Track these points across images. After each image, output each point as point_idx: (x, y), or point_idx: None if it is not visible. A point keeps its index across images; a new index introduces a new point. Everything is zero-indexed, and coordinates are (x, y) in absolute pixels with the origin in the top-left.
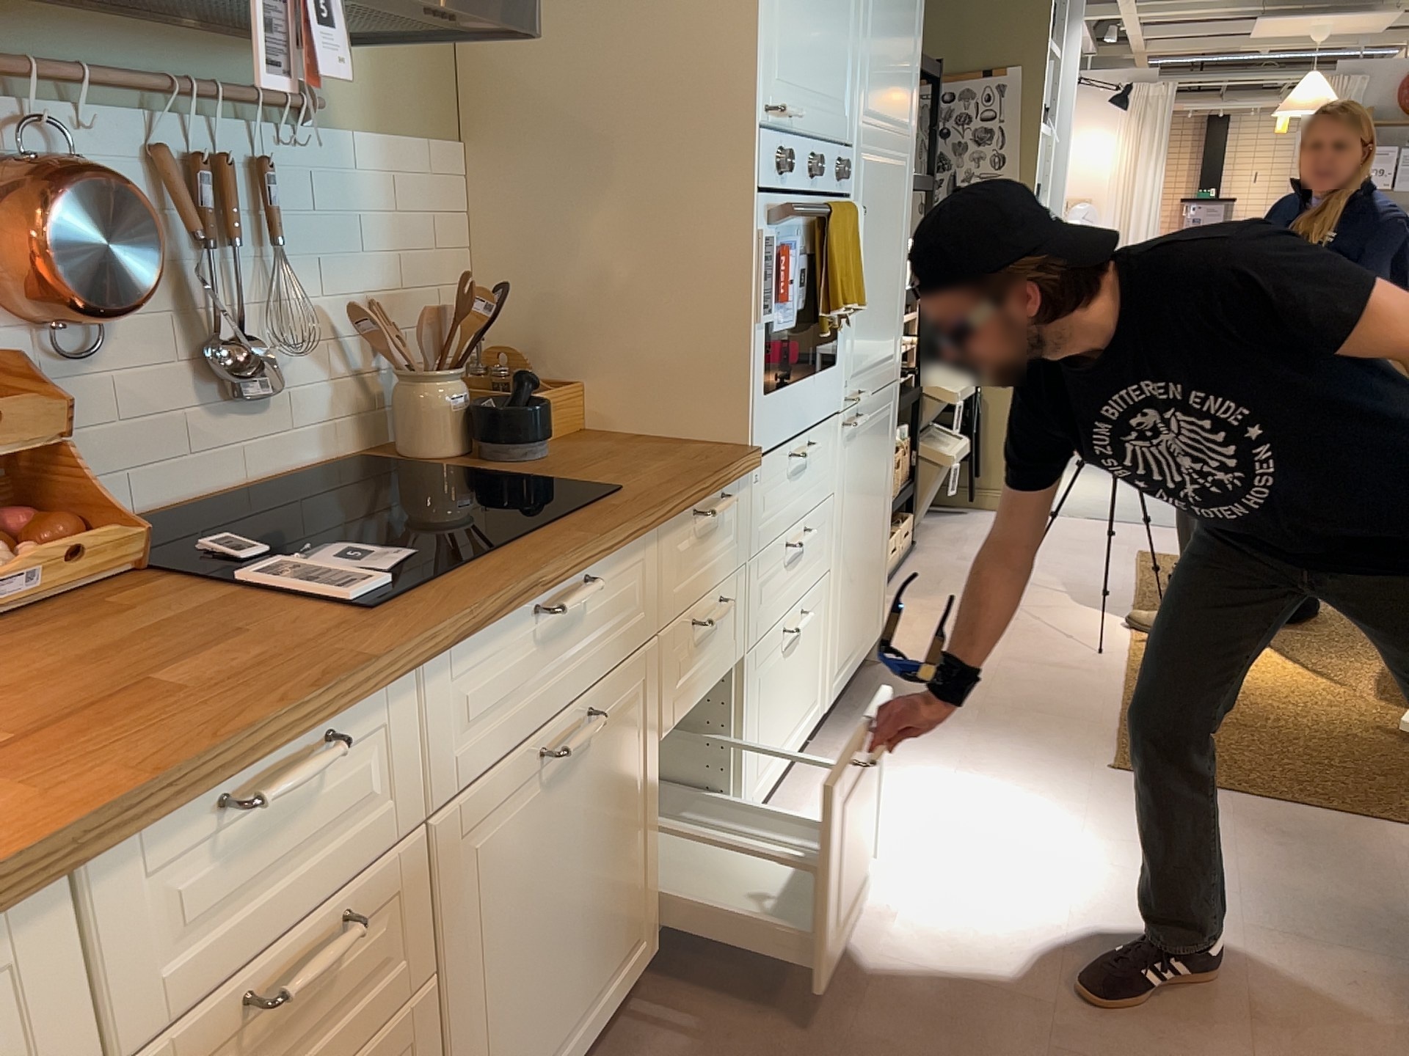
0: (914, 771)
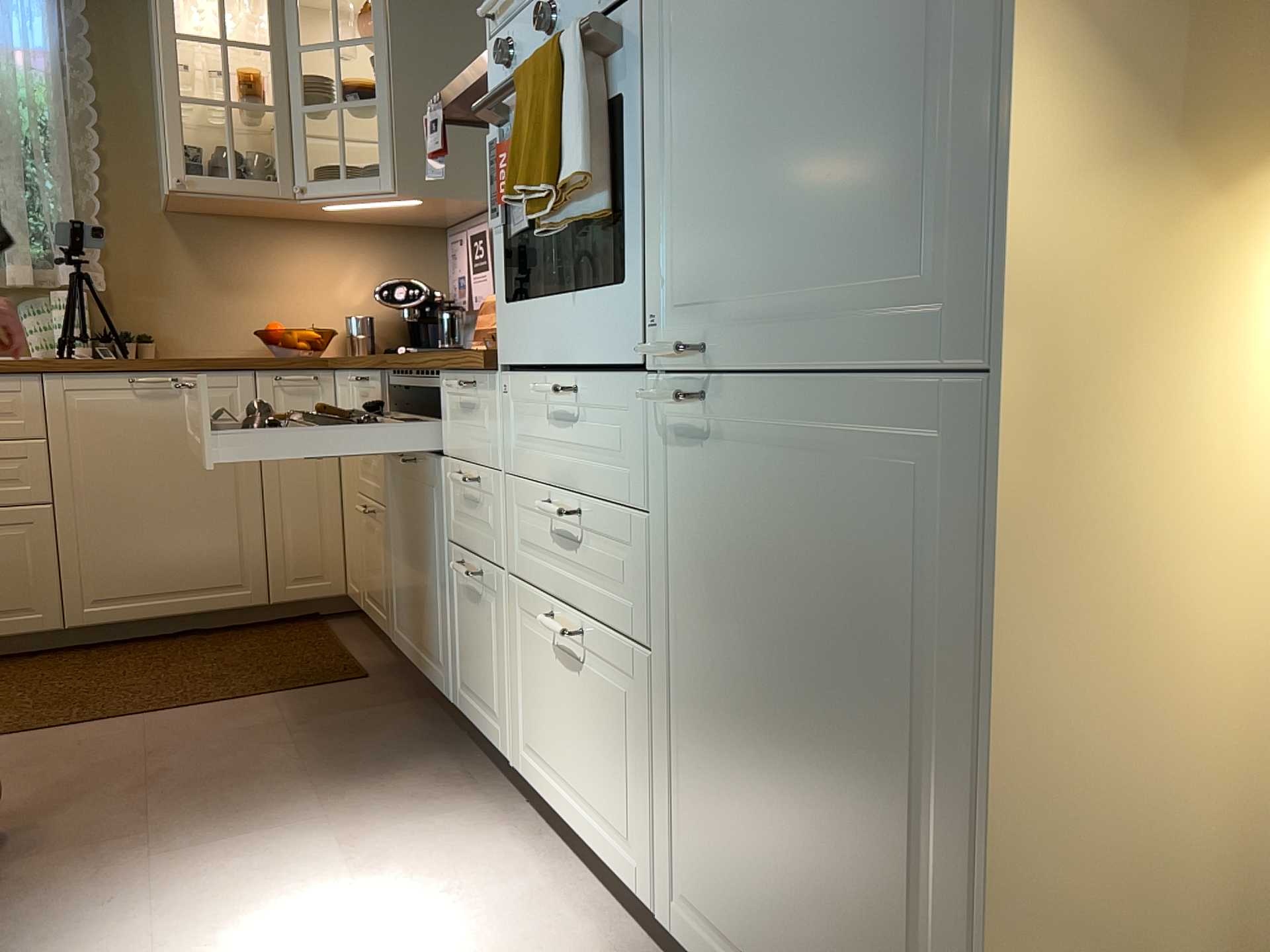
0: None
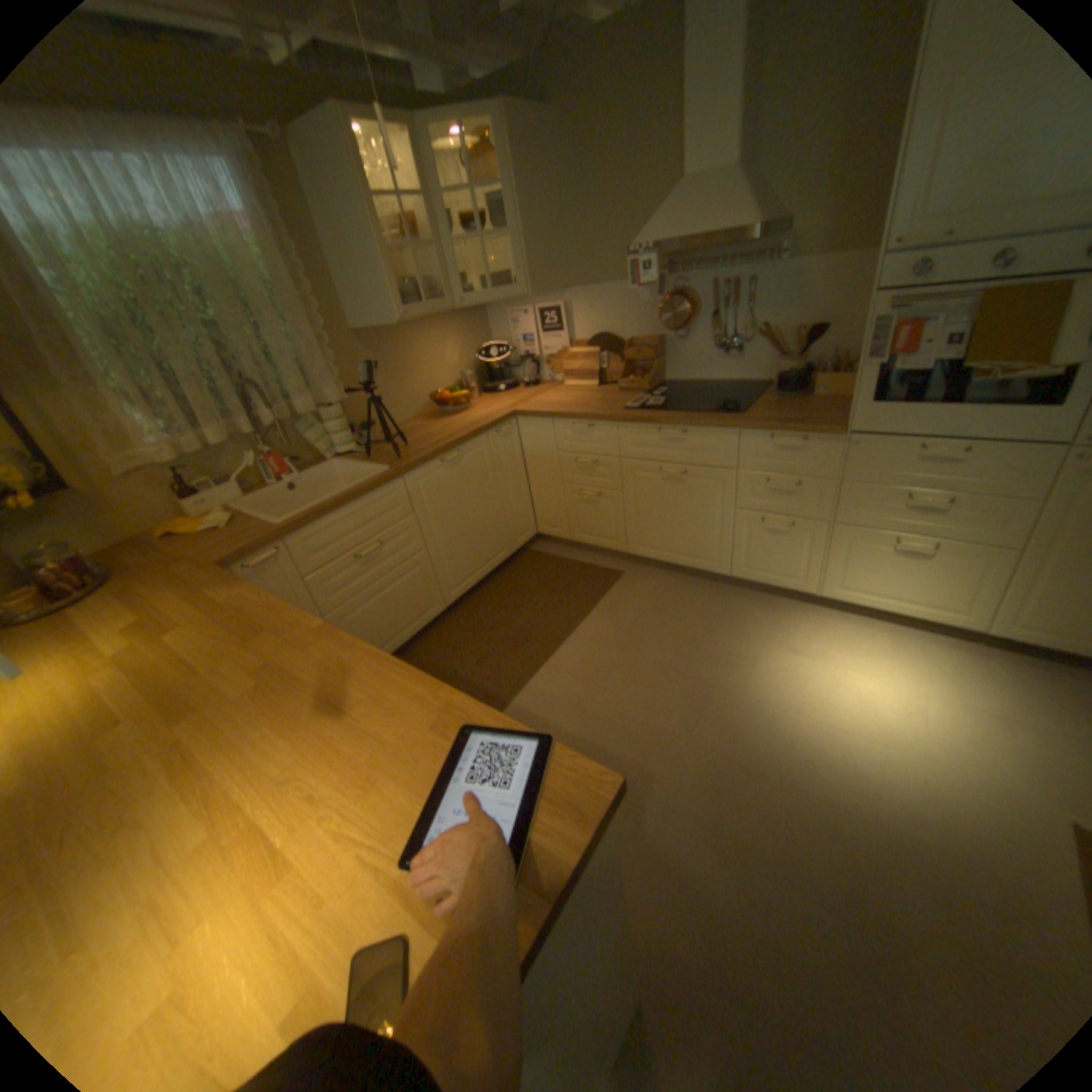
0: (972, 690)
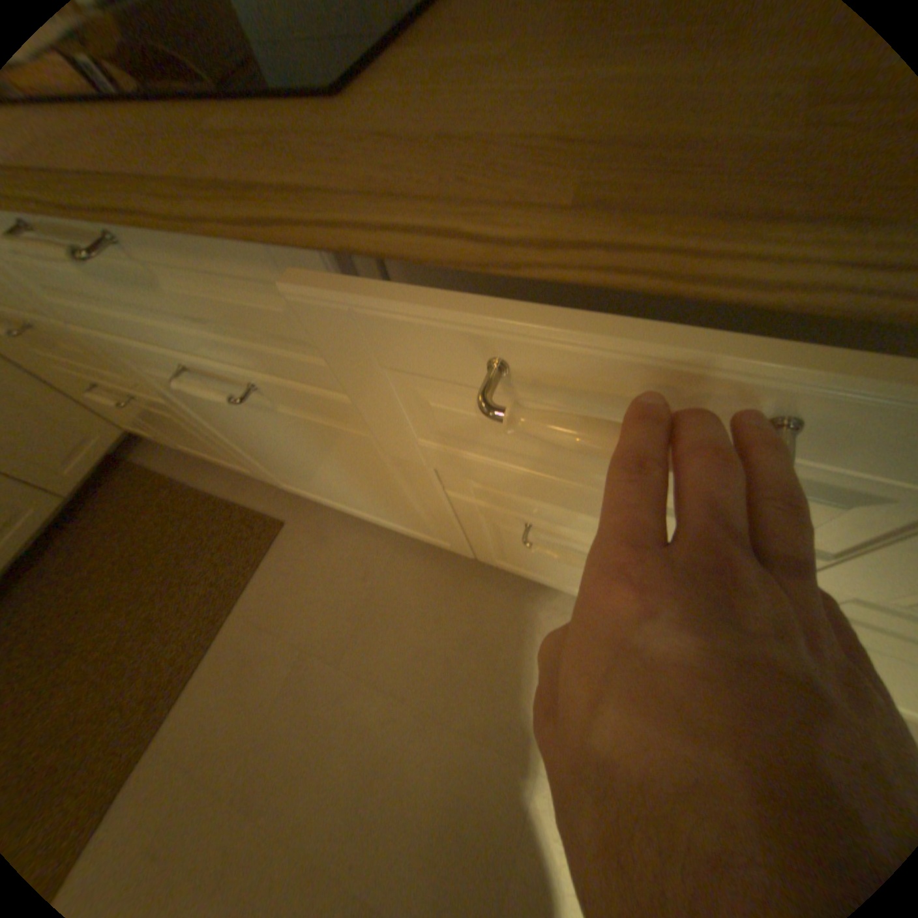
0: None
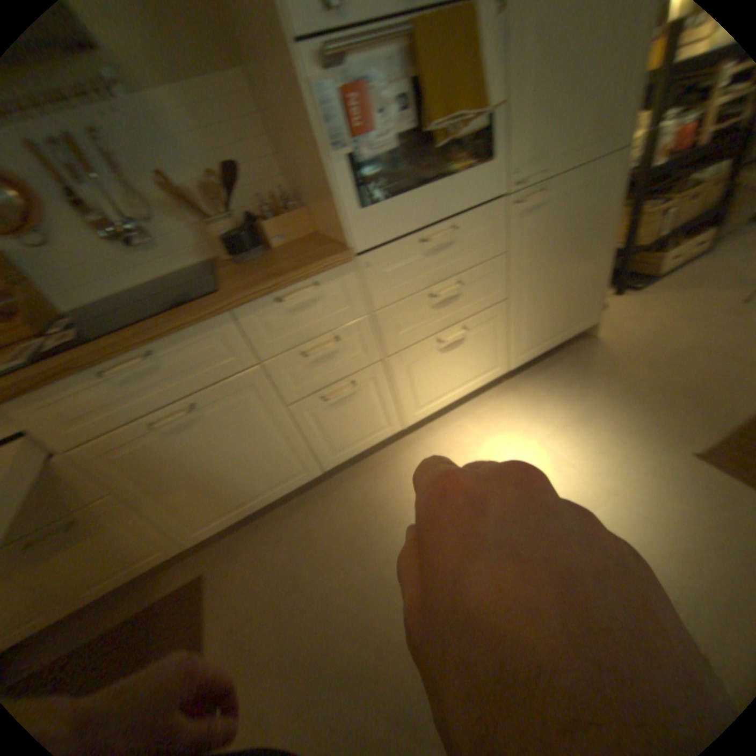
0: (548, 415)
